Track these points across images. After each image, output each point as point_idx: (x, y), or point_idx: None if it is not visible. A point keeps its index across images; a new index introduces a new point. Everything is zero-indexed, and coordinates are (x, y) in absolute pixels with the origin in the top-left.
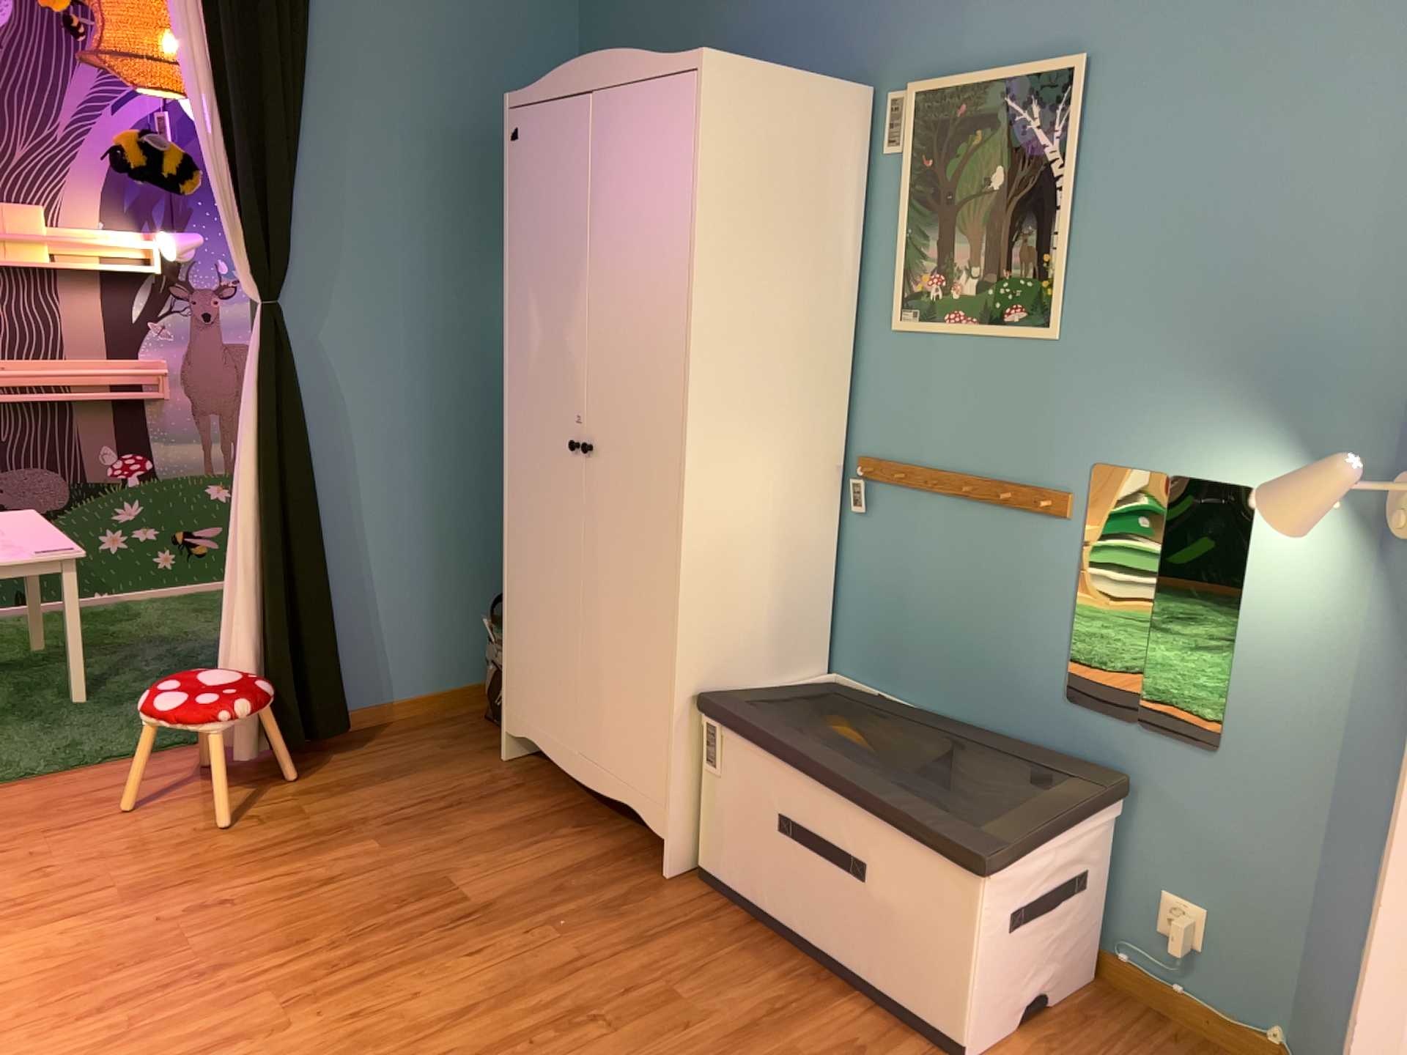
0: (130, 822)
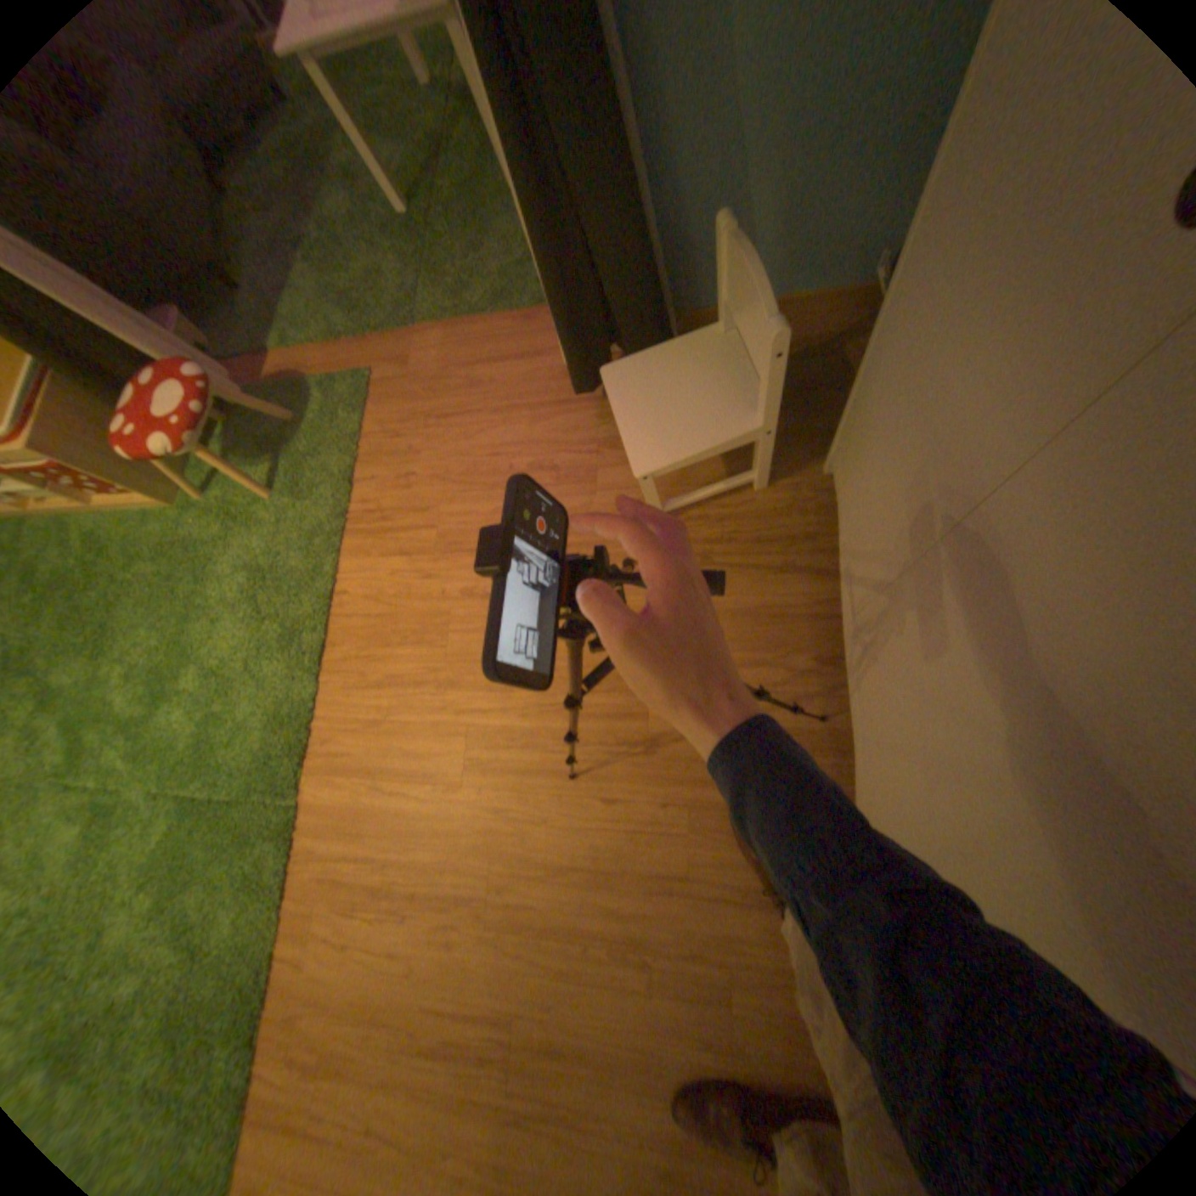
0: (476, 434)
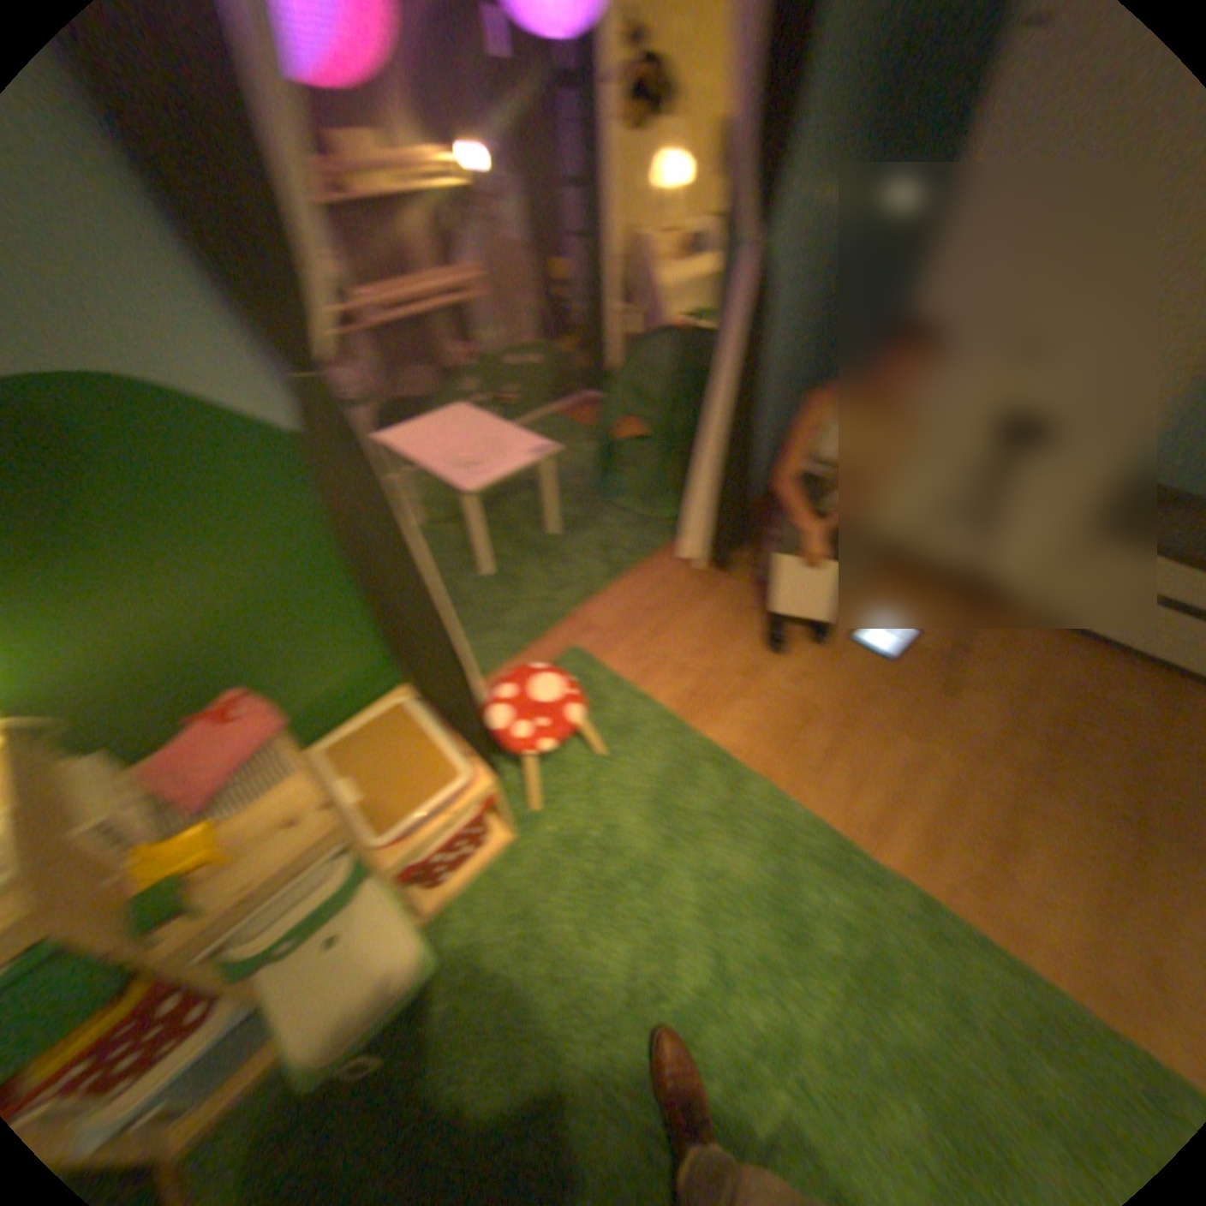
0: (687, 624)
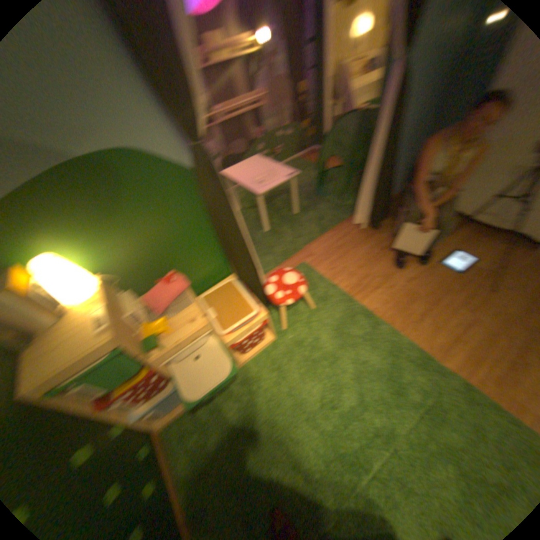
0: (355, 253)
